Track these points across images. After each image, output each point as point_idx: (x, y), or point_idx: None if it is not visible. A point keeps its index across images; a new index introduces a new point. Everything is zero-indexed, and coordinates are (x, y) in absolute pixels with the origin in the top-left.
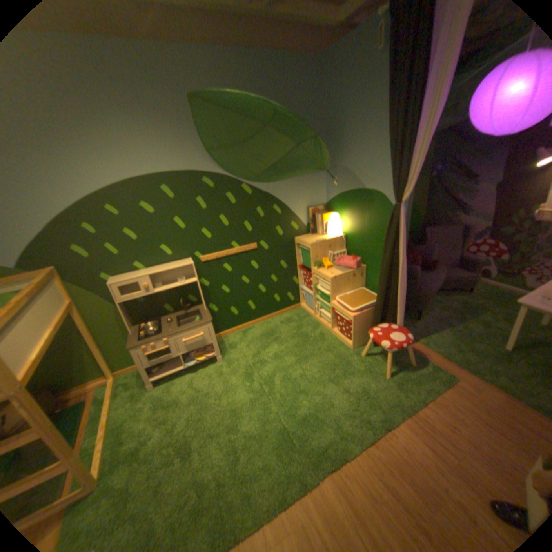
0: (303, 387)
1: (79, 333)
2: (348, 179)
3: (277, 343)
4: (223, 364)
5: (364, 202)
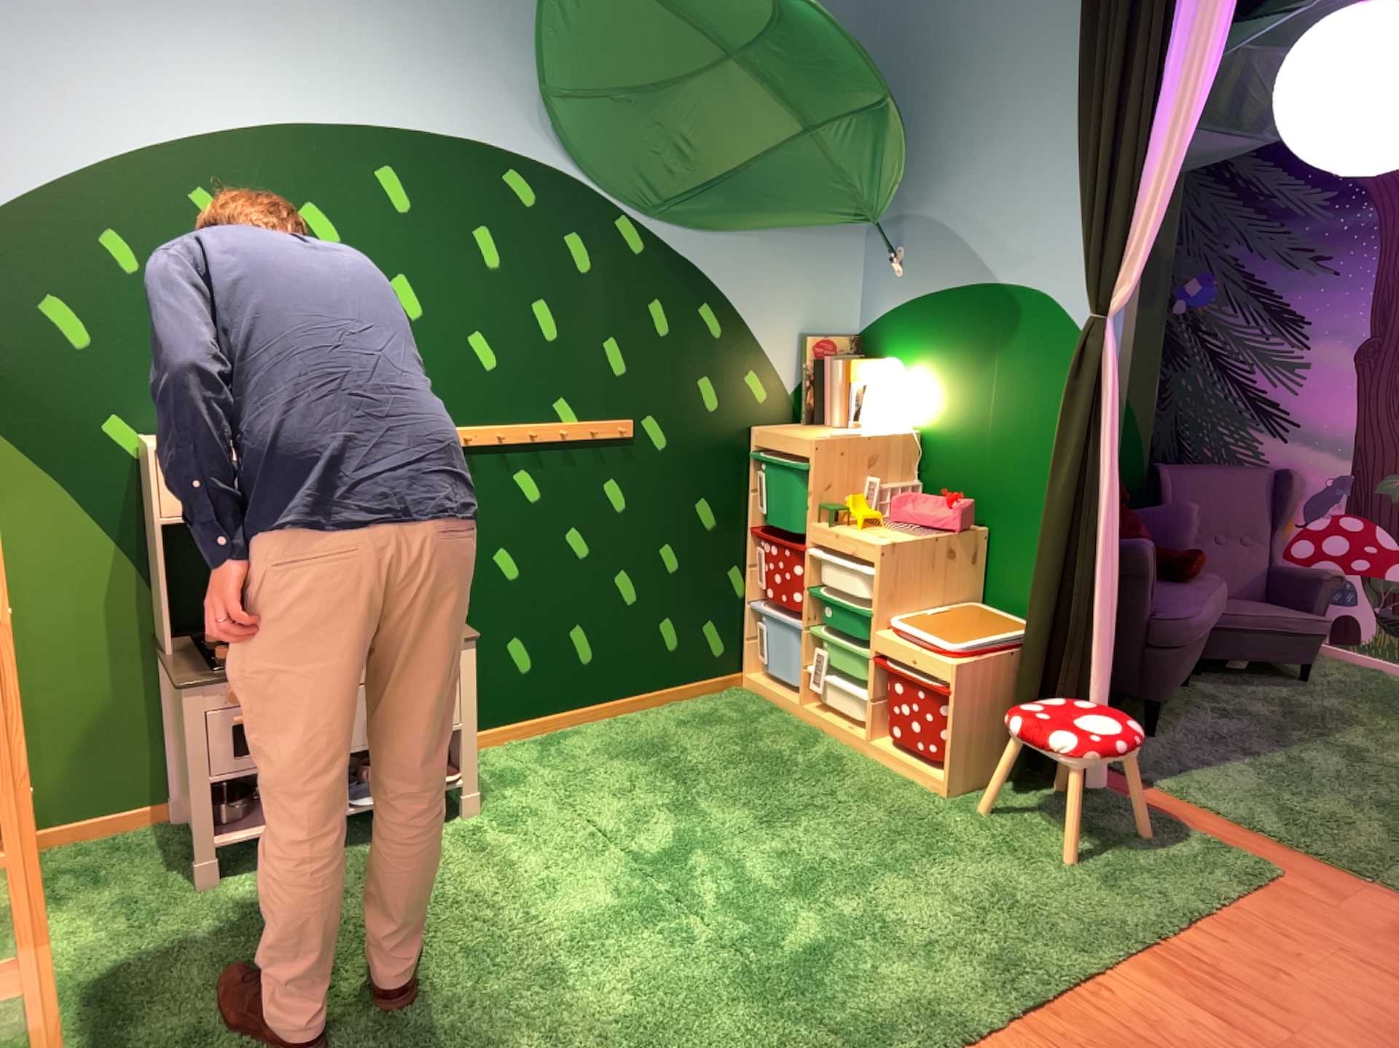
0: (795, 880)
1: None
2: (945, 254)
3: (675, 774)
4: (481, 822)
5: (993, 323)
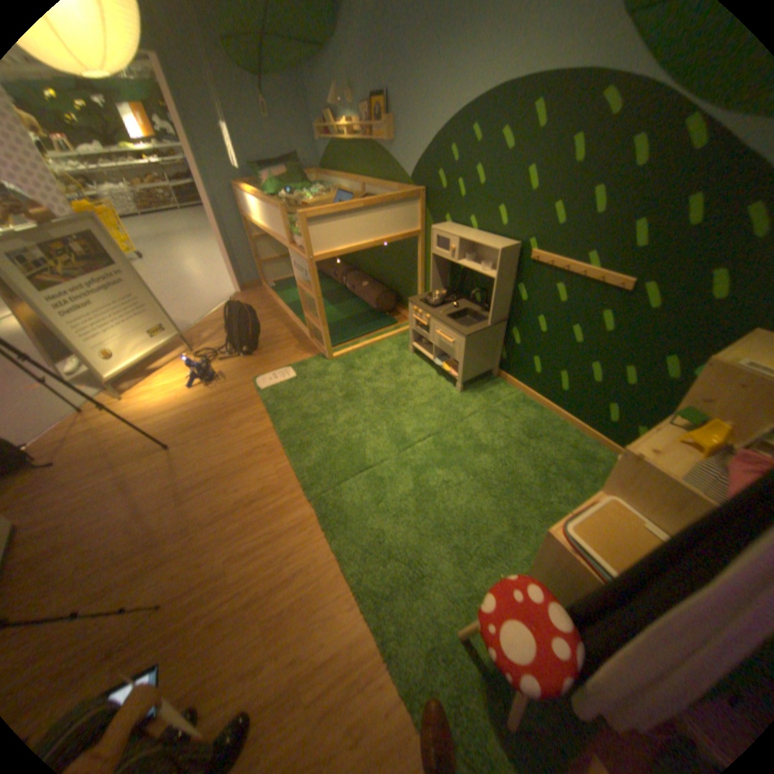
0: (426, 488)
1: (419, 266)
2: None
3: (513, 447)
4: (455, 395)
5: None
